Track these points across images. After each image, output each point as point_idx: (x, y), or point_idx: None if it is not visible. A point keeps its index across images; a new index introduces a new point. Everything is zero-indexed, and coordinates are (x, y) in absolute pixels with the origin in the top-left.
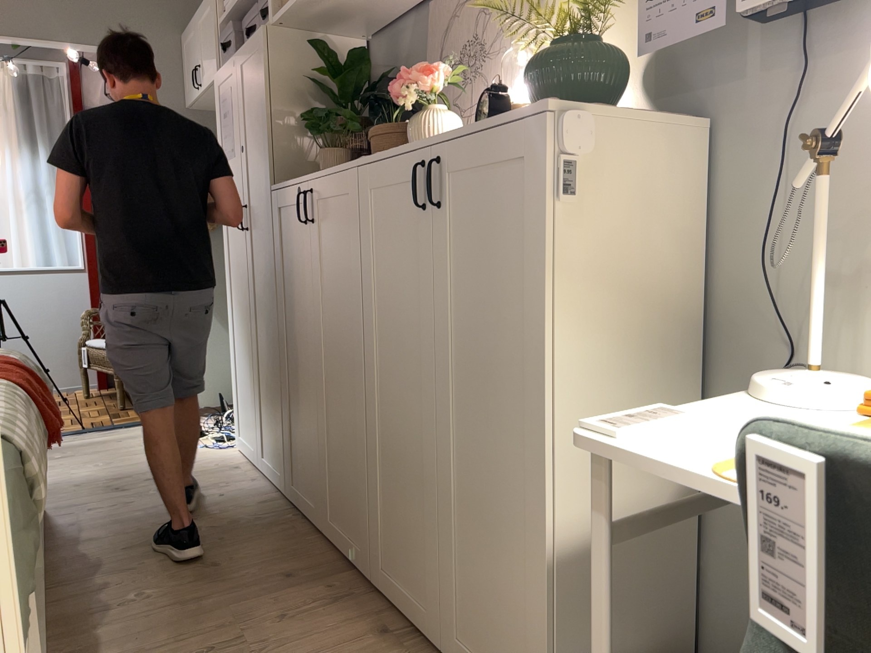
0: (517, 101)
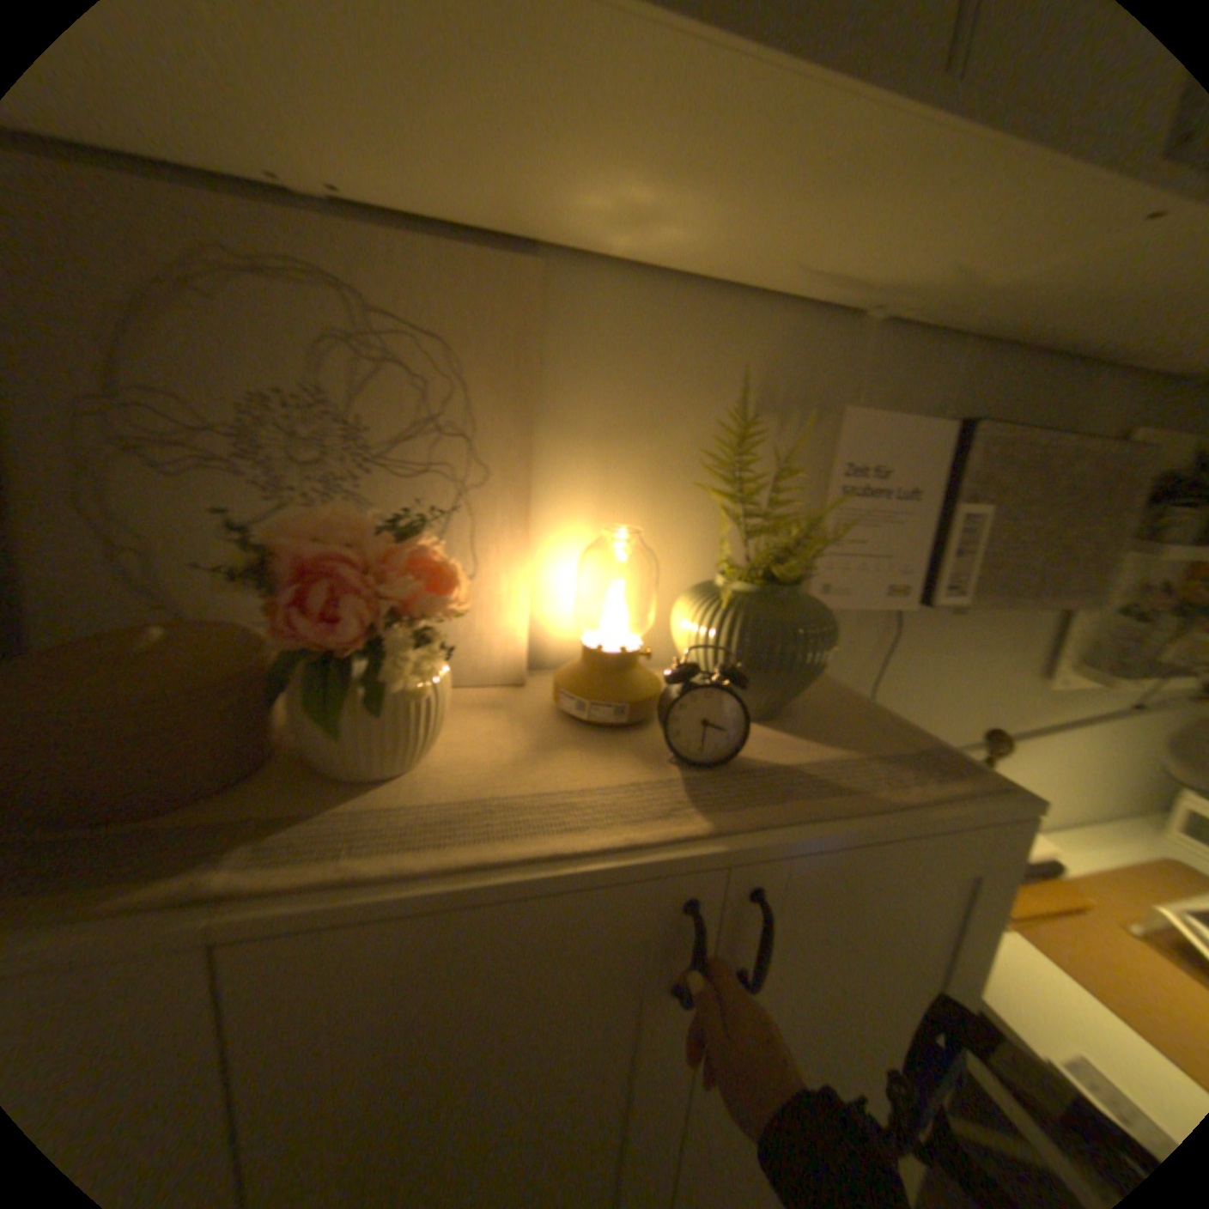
0: (606, 632)
